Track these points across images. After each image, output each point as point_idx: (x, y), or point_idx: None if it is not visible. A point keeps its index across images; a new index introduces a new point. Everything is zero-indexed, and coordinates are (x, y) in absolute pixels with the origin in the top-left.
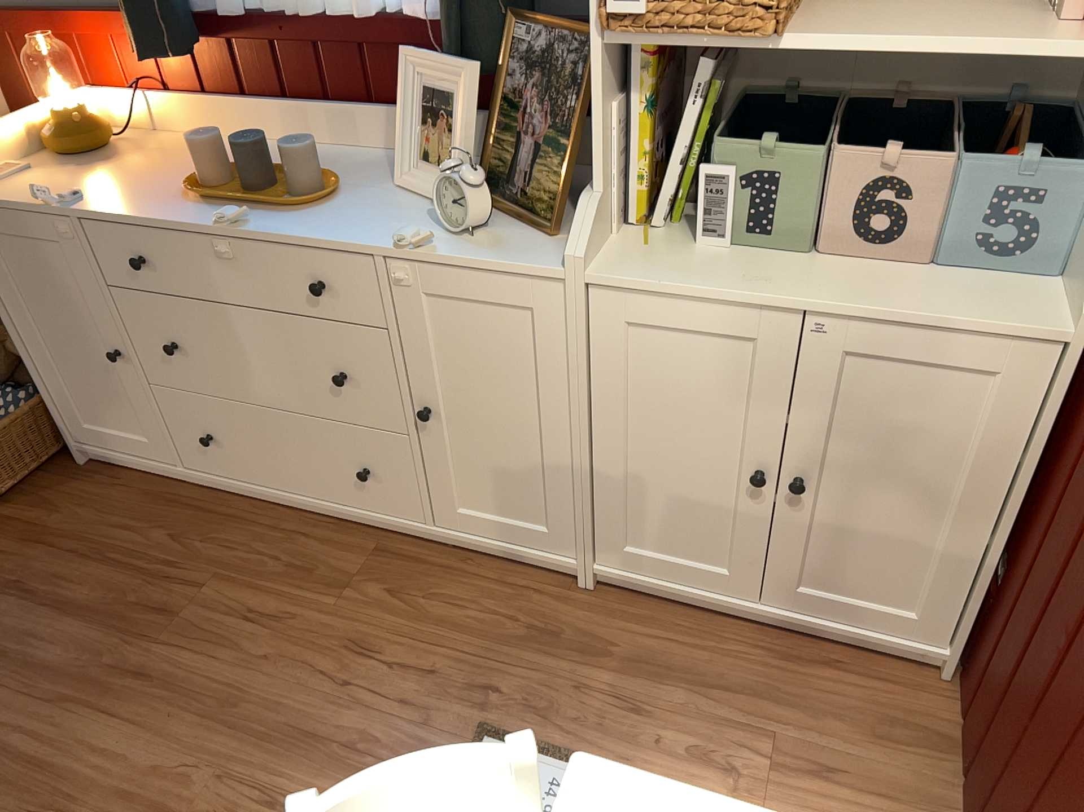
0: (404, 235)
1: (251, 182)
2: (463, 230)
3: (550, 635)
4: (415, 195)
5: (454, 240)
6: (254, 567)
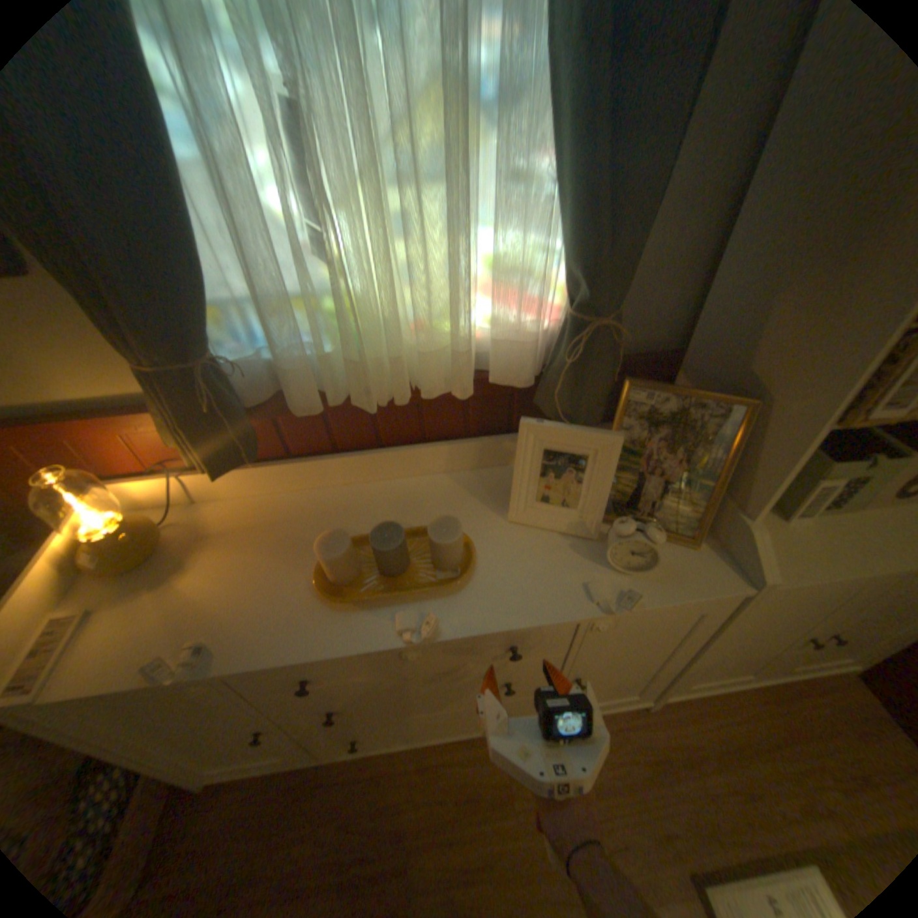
0: (599, 595)
1: (387, 567)
2: (642, 571)
3: (667, 769)
4: (530, 525)
5: (637, 582)
6: (430, 830)
